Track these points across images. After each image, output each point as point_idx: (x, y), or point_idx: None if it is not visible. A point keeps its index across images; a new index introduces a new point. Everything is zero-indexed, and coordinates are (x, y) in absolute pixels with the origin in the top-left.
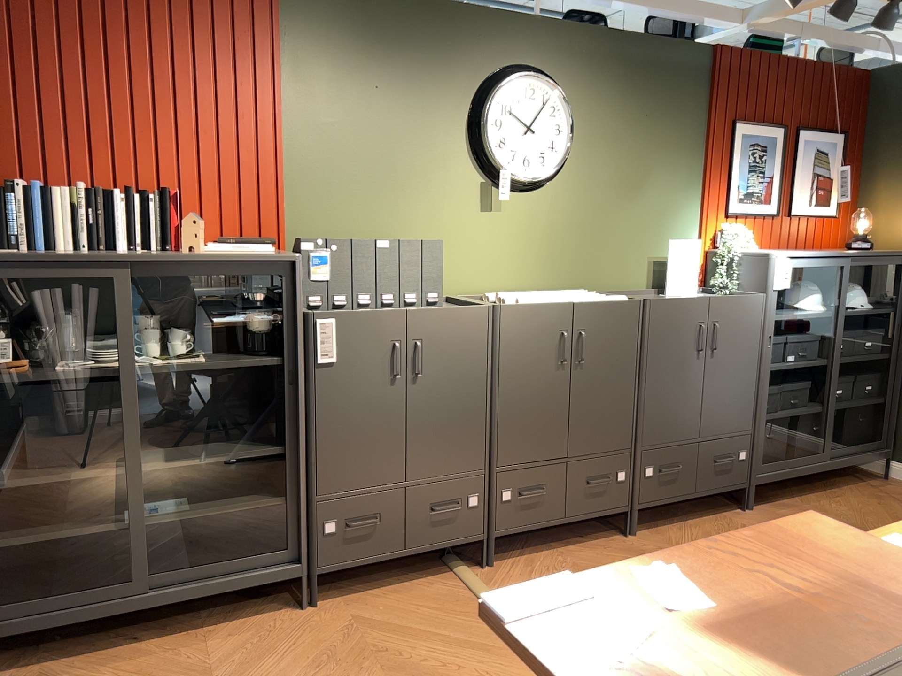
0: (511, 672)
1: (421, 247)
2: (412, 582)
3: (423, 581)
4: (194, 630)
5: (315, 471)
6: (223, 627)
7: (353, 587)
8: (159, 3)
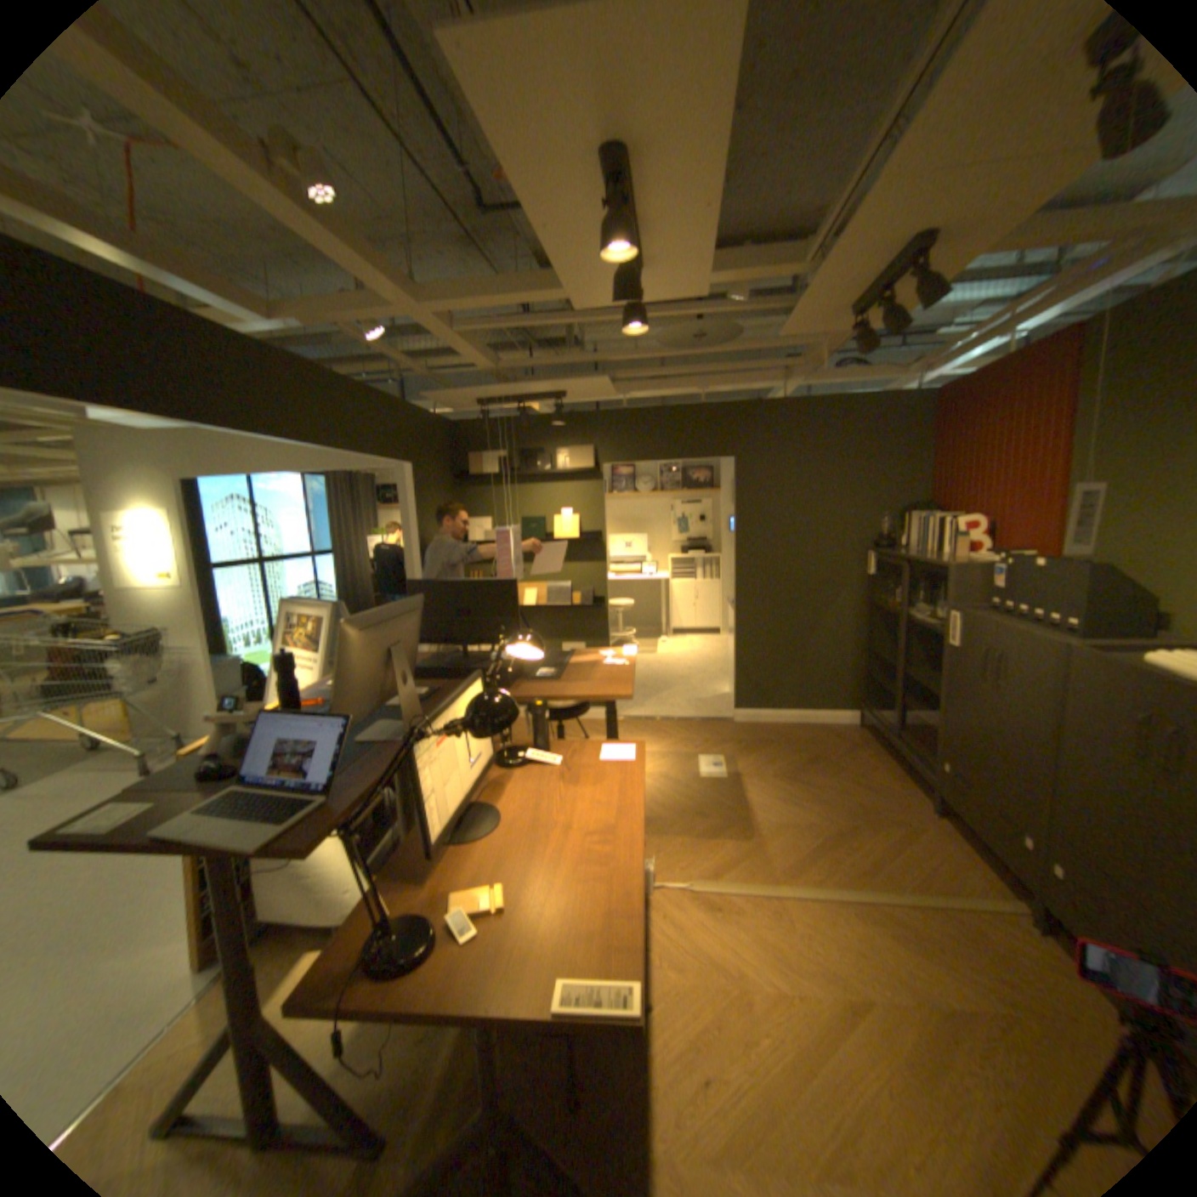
0: (843, 878)
1: (1071, 570)
2: (994, 874)
3: (998, 882)
4: (911, 780)
5: (947, 722)
6: (914, 788)
7: (978, 842)
8: (1013, 386)
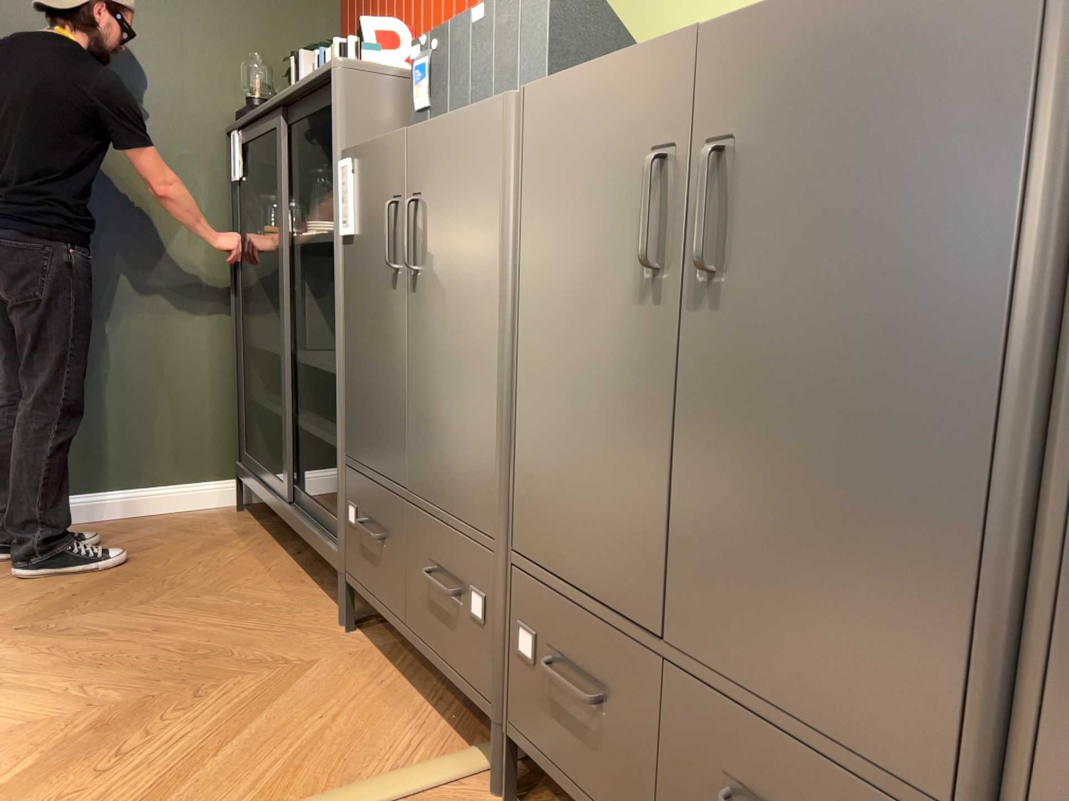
0: None
1: (519, 2)
2: (426, 707)
3: (430, 719)
4: (305, 575)
5: (344, 413)
6: (307, 587)
7: (405, 654)
8: None
